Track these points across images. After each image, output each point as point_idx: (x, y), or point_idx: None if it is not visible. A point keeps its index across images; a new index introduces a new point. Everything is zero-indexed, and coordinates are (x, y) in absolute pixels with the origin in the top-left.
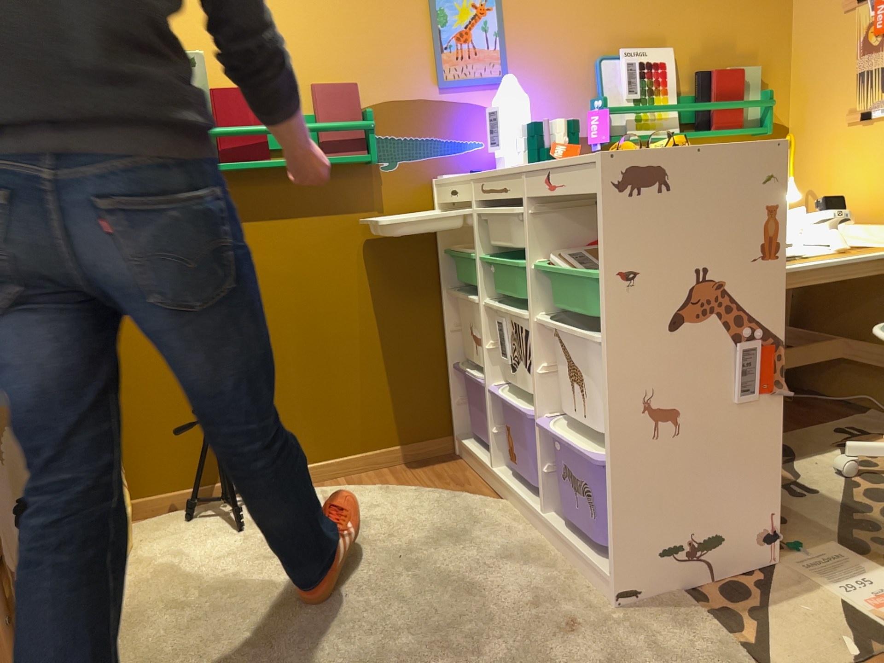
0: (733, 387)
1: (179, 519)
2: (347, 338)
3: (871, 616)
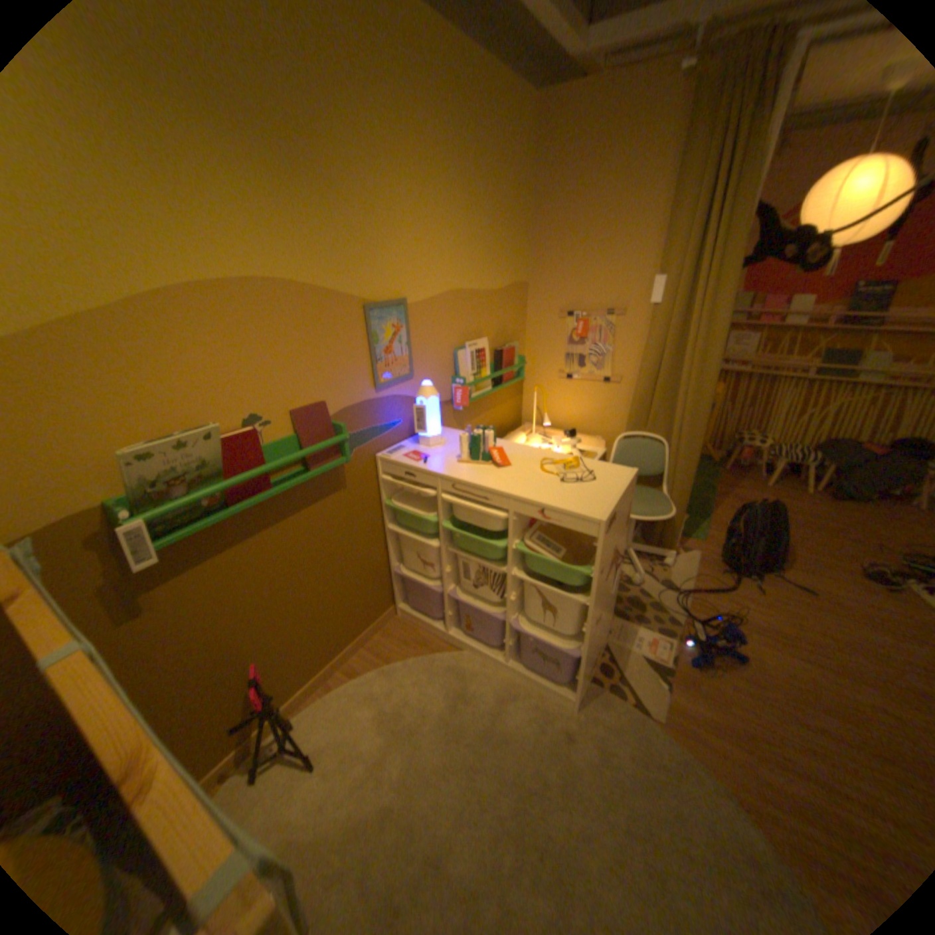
0: (613, 588)
1: (242, 788)
2: (331, 584)
3: (654, 659)
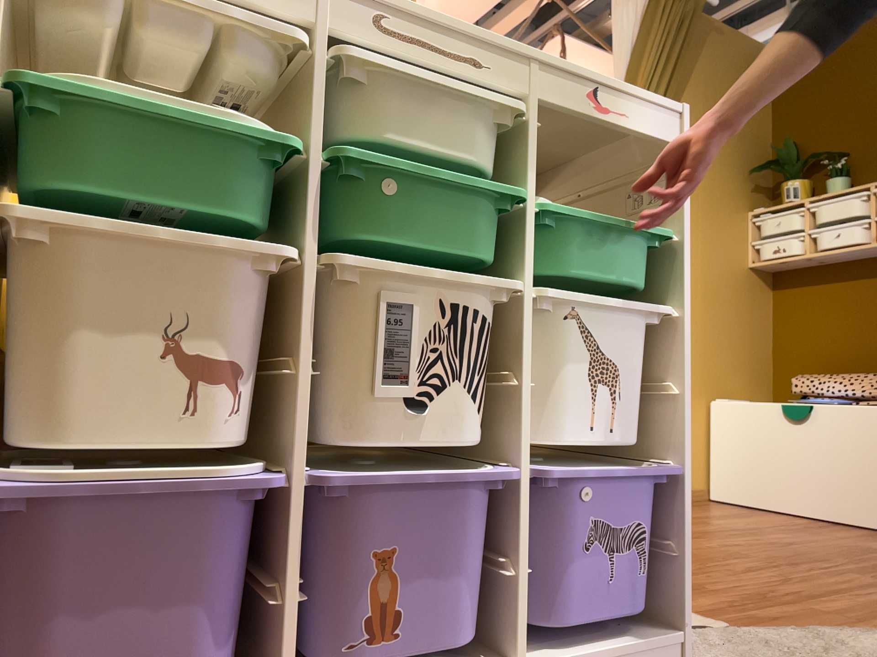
0: None
1: None
2: None
3: None
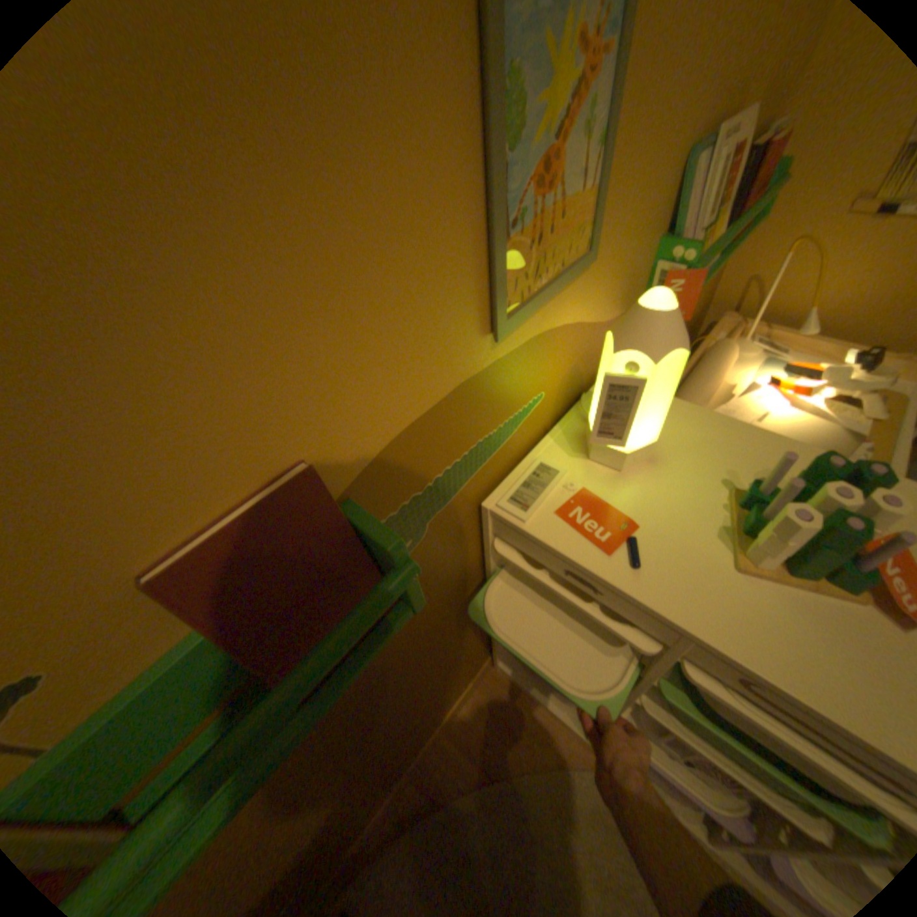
0: None
1: None
2: (391, 731)
3: None
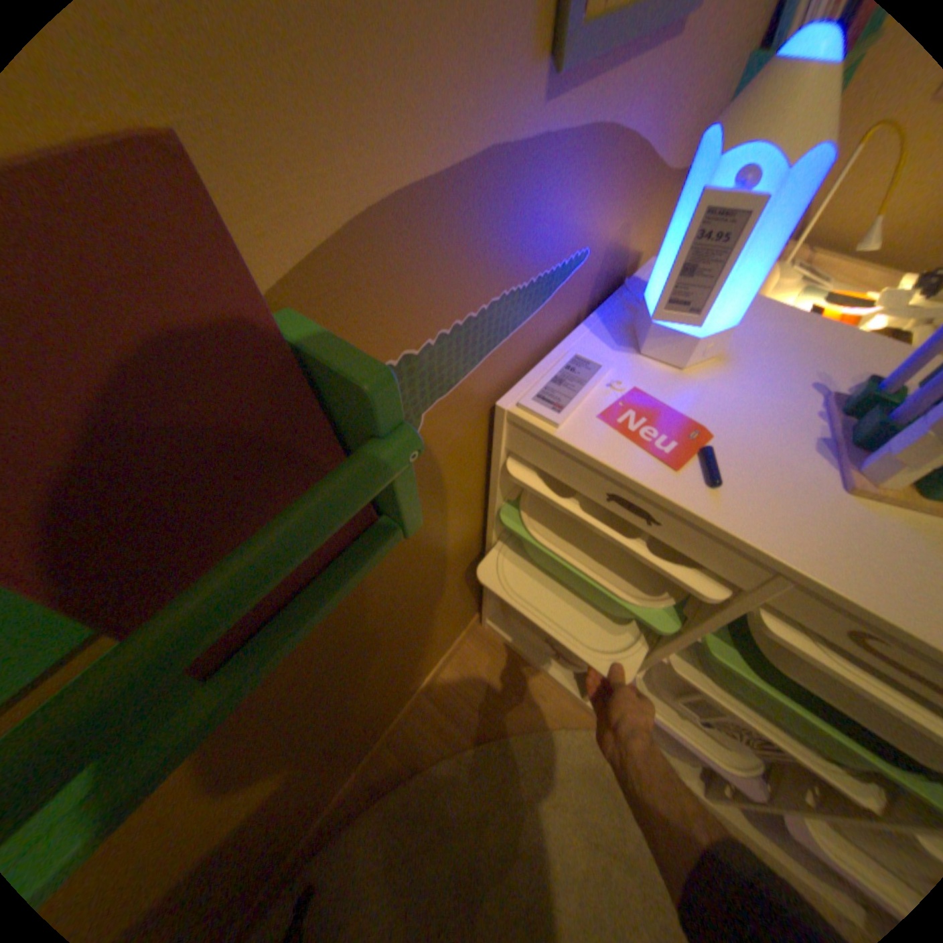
0: None
1: None
2: (365, 696)
3: None
